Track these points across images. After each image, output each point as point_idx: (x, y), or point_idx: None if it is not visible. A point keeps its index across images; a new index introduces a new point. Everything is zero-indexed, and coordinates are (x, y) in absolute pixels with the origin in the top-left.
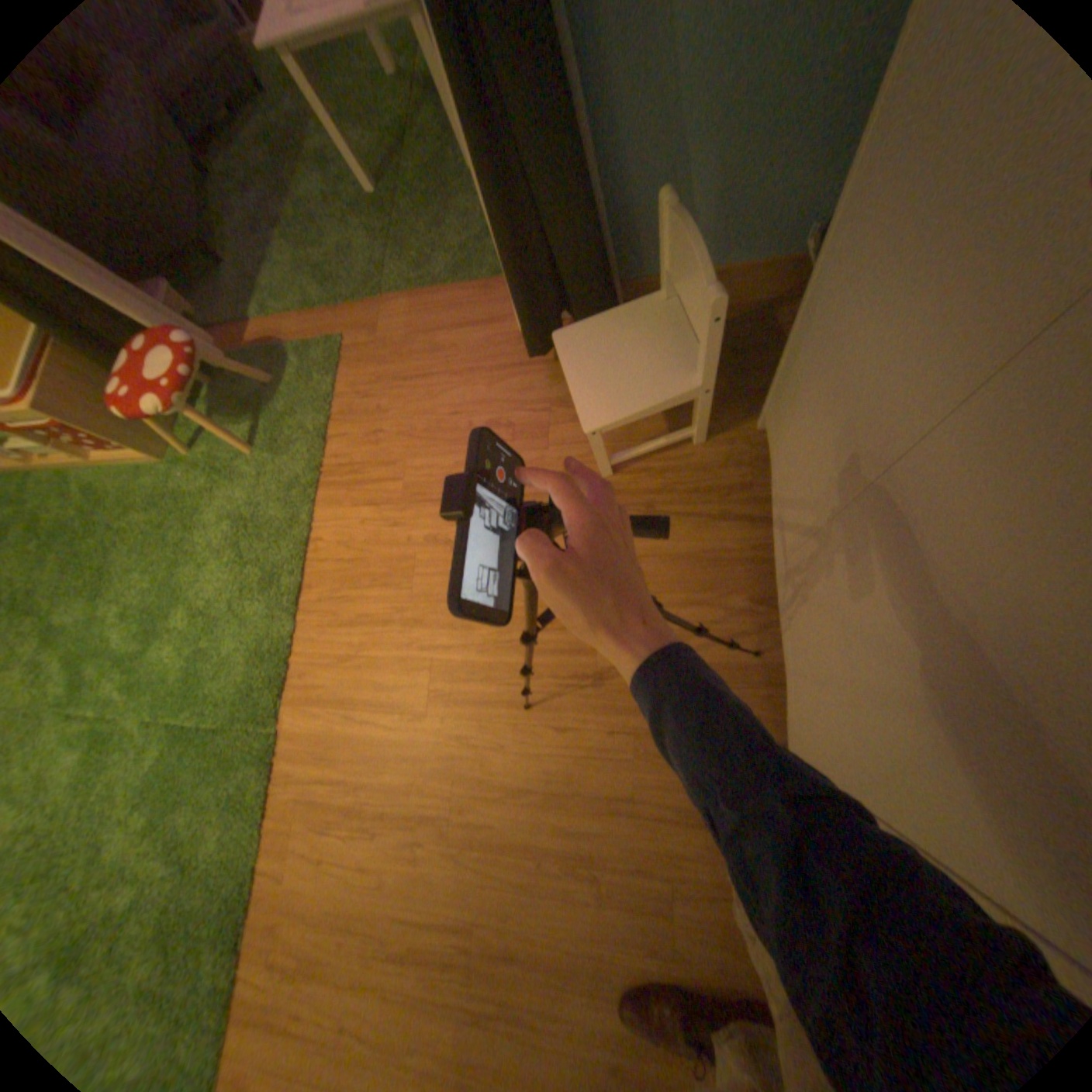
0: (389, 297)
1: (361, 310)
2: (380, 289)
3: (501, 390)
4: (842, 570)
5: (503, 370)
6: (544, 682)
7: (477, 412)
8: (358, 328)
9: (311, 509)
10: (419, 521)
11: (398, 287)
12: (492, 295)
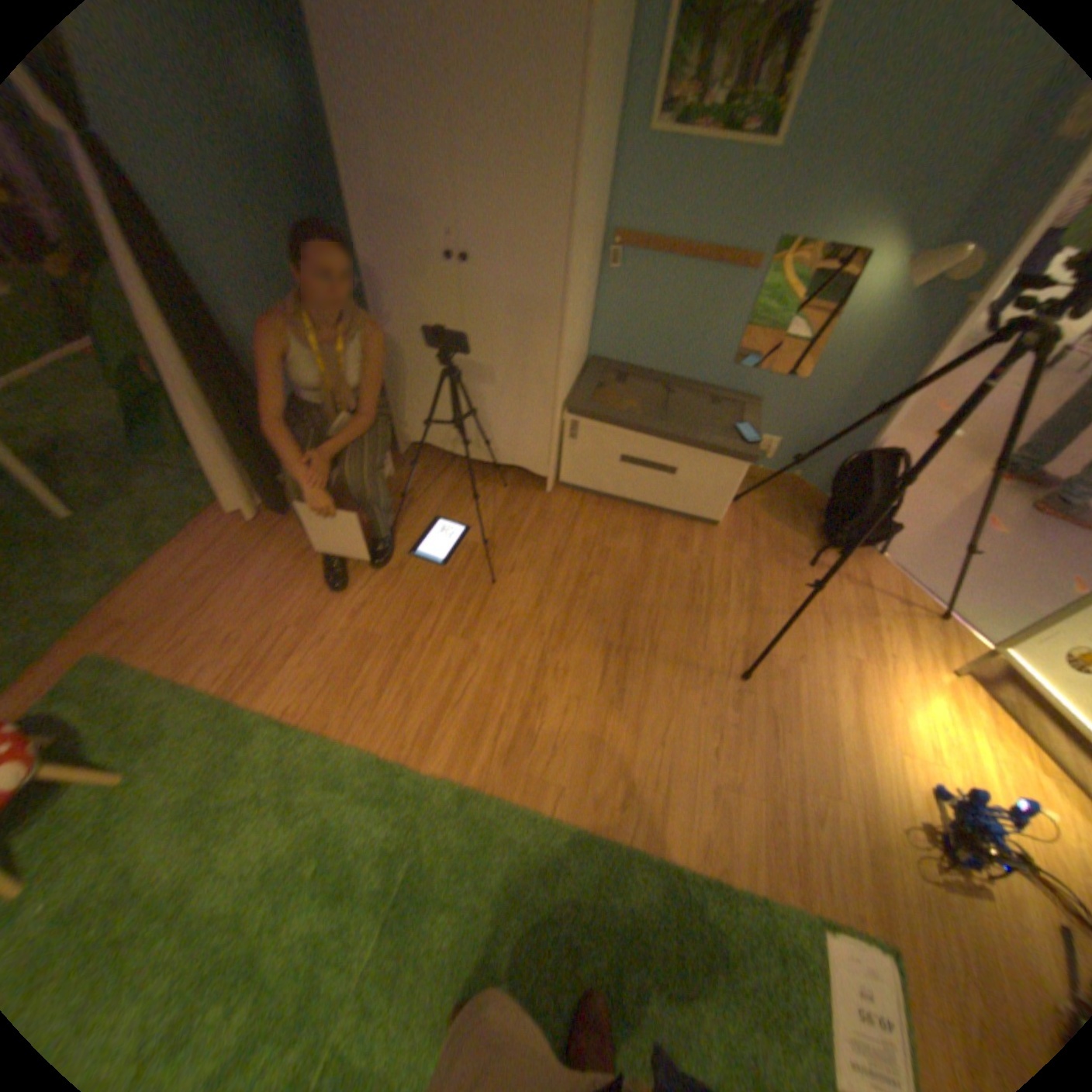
0: (102, 601)
1: (83, 628)
2: (85, 605)
3: (275, 546)
4: (482, 417)
5: (261, 541)
6: (480, 570)
7: (278, 563)
8: (99, 635)
9: (248, 710)
10: (331, 619)
11: (103, 590)
12: (193, 533)
